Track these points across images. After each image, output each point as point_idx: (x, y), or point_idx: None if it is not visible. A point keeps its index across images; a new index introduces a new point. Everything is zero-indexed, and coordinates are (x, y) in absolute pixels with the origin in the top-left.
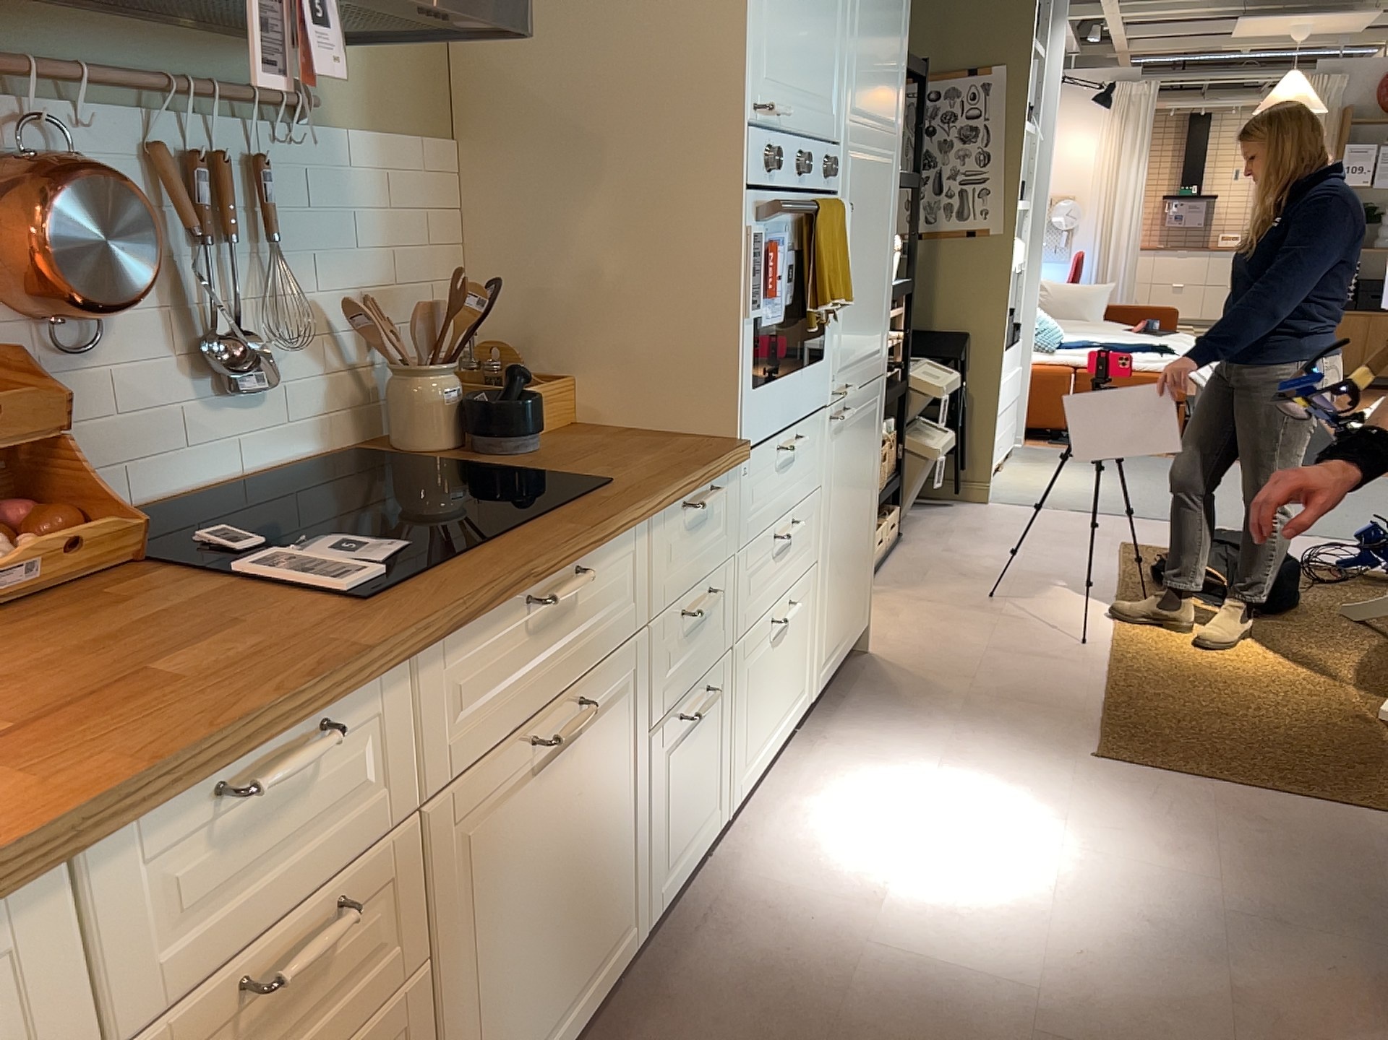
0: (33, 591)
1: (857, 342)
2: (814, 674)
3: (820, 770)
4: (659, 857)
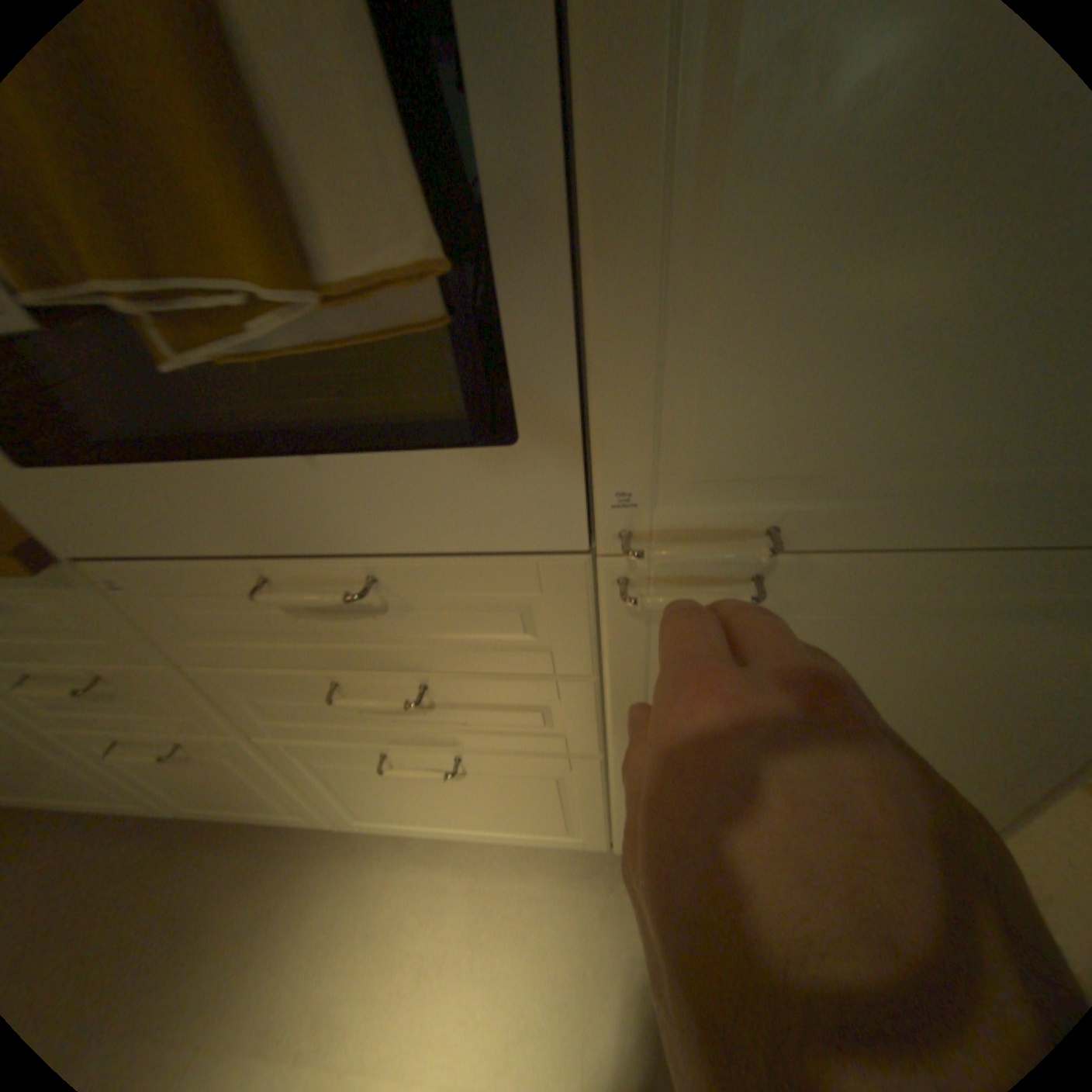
0: None
1: (919, 418)
2: (615, 839)
3: (530, 904)
4: (163, 795)
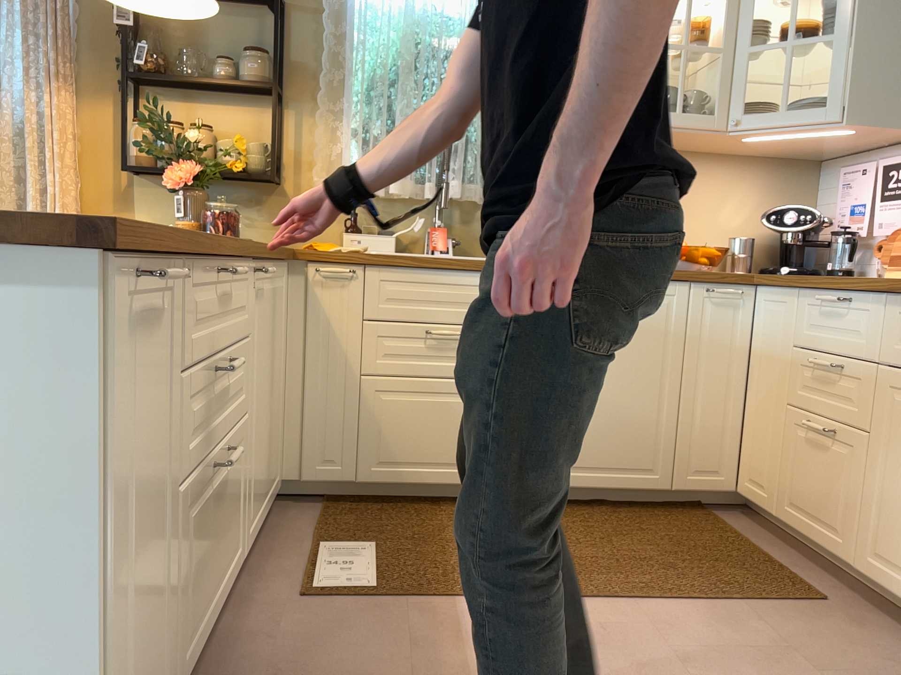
0: None
1: None
2: None
3: None
4: None
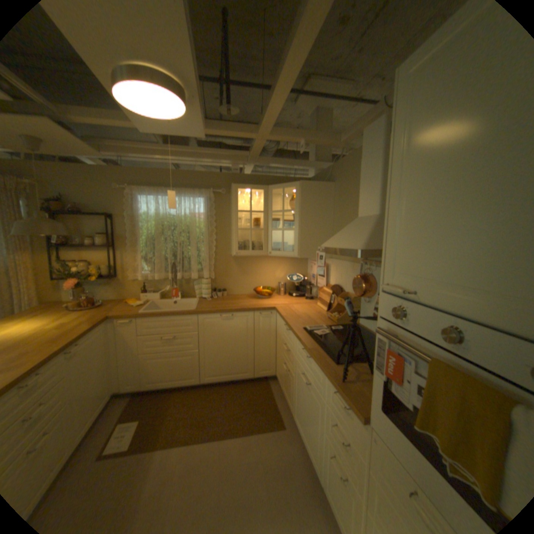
0: (332, 320)
1: None
2: None
3: None
4: (327, 481)
